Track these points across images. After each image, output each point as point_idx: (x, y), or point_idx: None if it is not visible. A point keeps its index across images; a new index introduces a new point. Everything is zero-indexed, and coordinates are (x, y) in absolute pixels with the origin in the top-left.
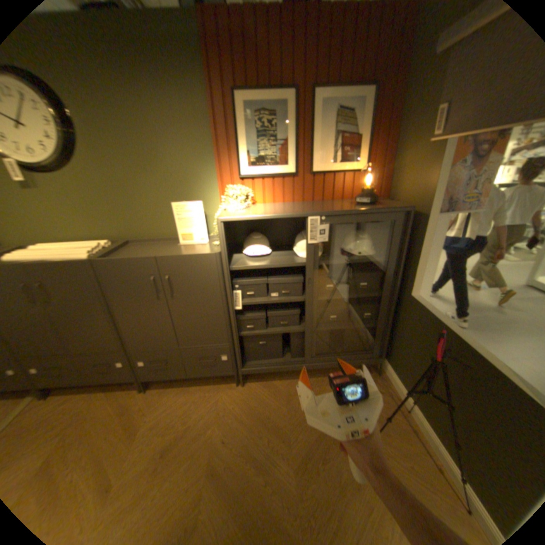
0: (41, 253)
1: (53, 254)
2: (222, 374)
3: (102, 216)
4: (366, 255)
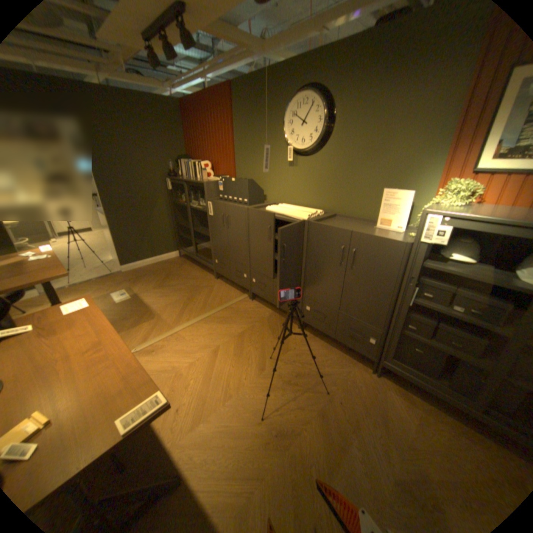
0: (285, 210)
1: (291, 212)
2: (365, 354)
3: (328, 192)
4: None
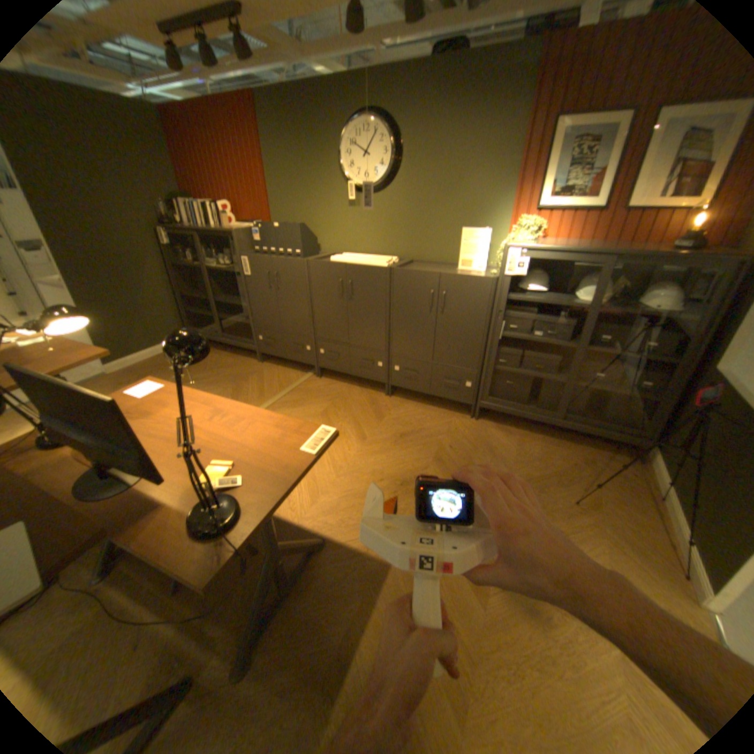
0: (355, 259)
1: (364, 261)
2: (462, 400)
3: (400, 235)
4: (668, 310)
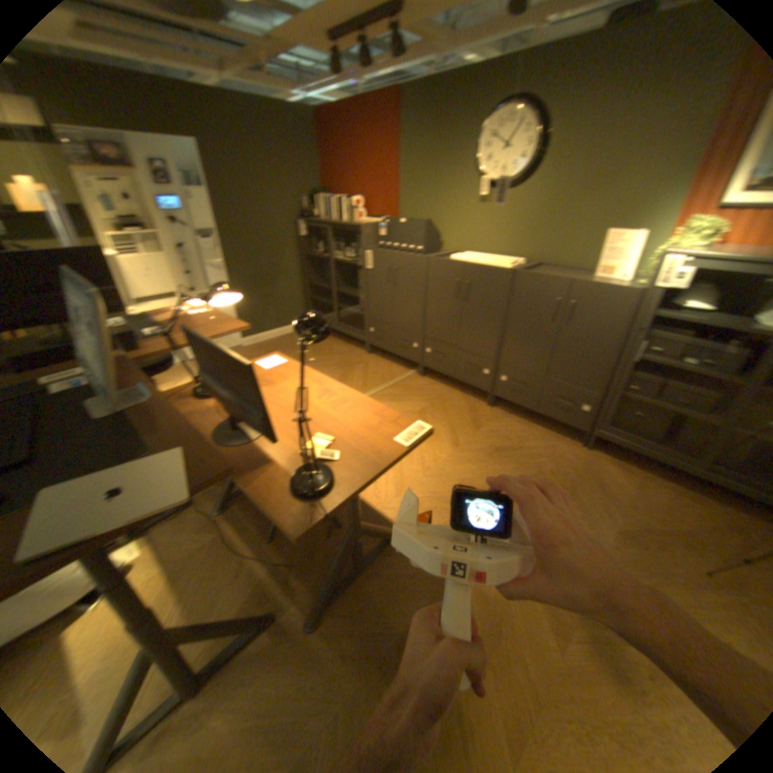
0: (476, 259)
1: (485, 260)
2: (575, 425)
3: (530, 235)
4: None
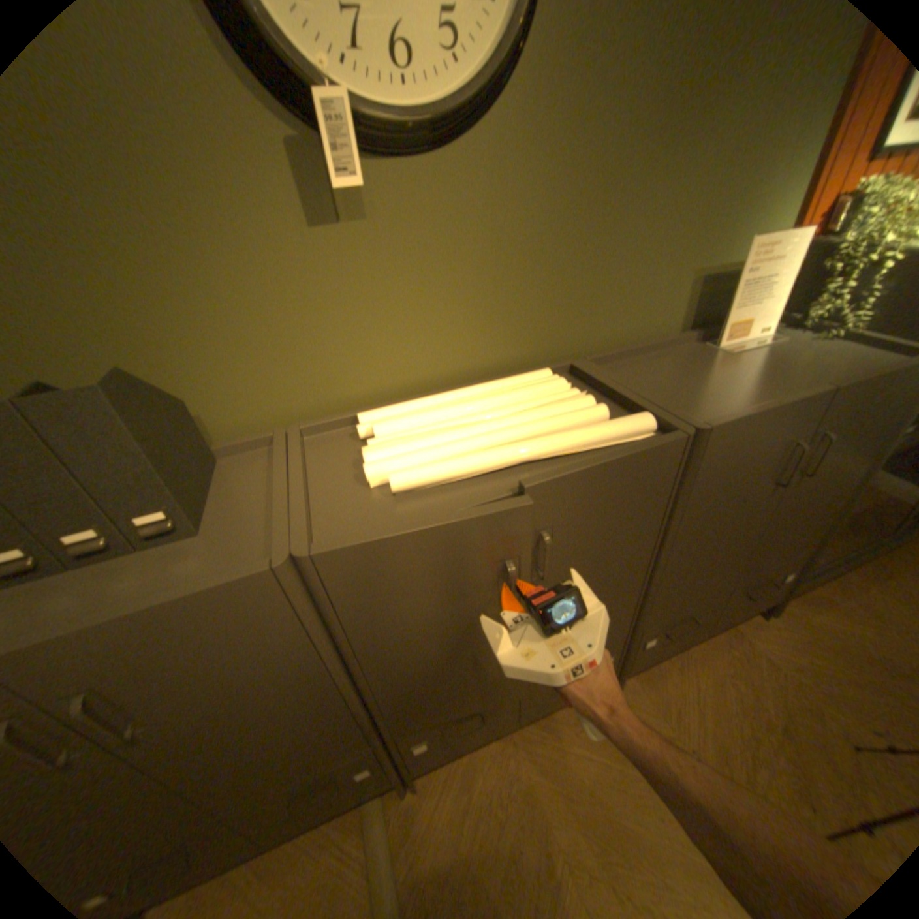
0: (485, 437)
1: (528, 430)
2: (767, 607)
3: (533, 298)
4: None
